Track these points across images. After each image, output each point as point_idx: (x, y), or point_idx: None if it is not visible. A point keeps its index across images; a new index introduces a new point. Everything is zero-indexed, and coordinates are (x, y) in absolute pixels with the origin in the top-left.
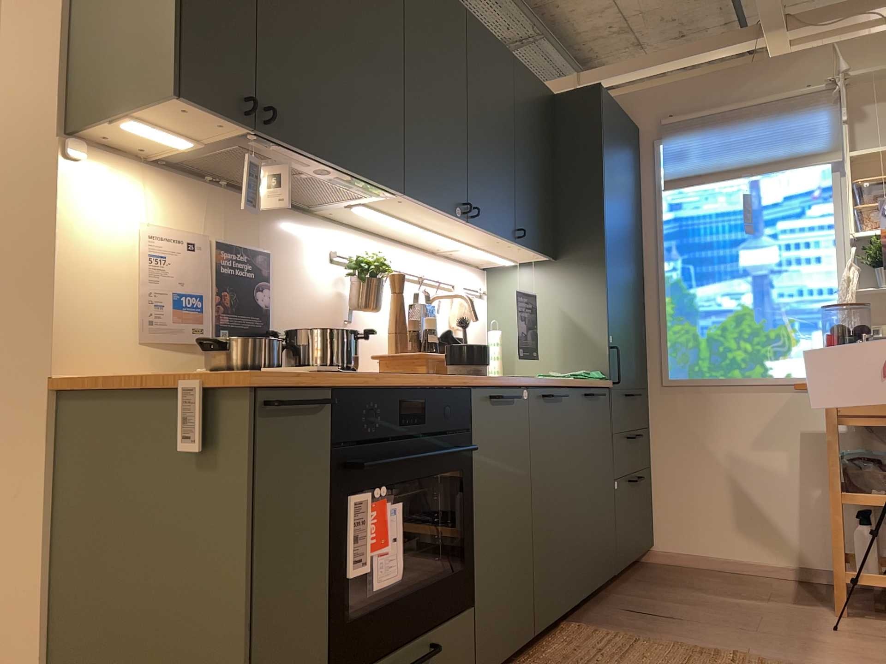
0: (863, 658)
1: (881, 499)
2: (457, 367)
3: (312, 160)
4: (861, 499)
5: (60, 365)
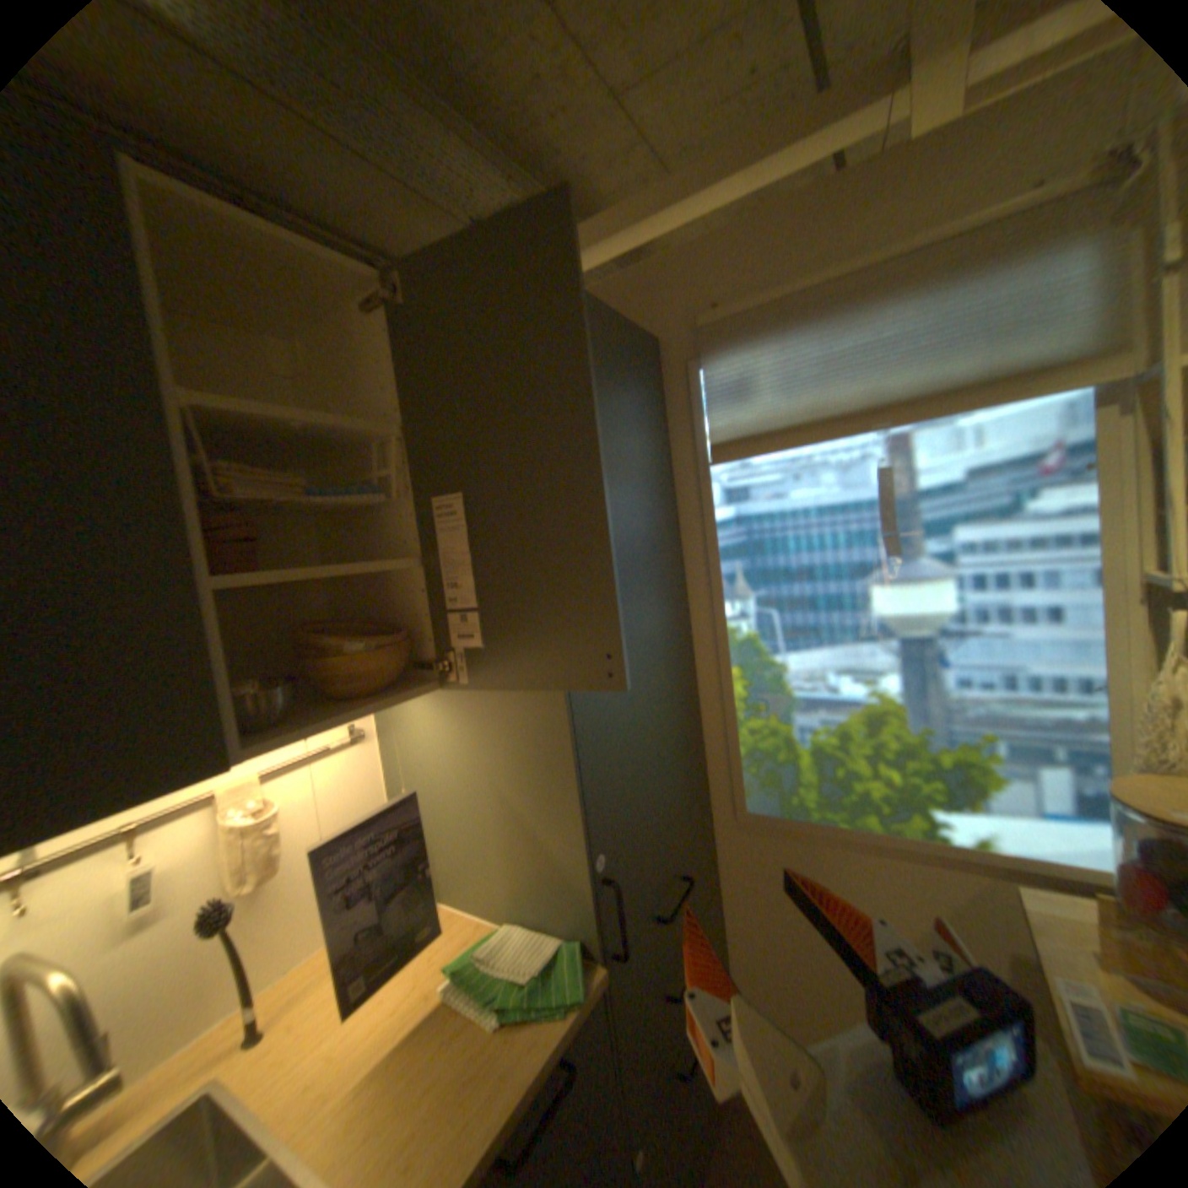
0: None
1: None
2: None
3: None
4: None
5: None
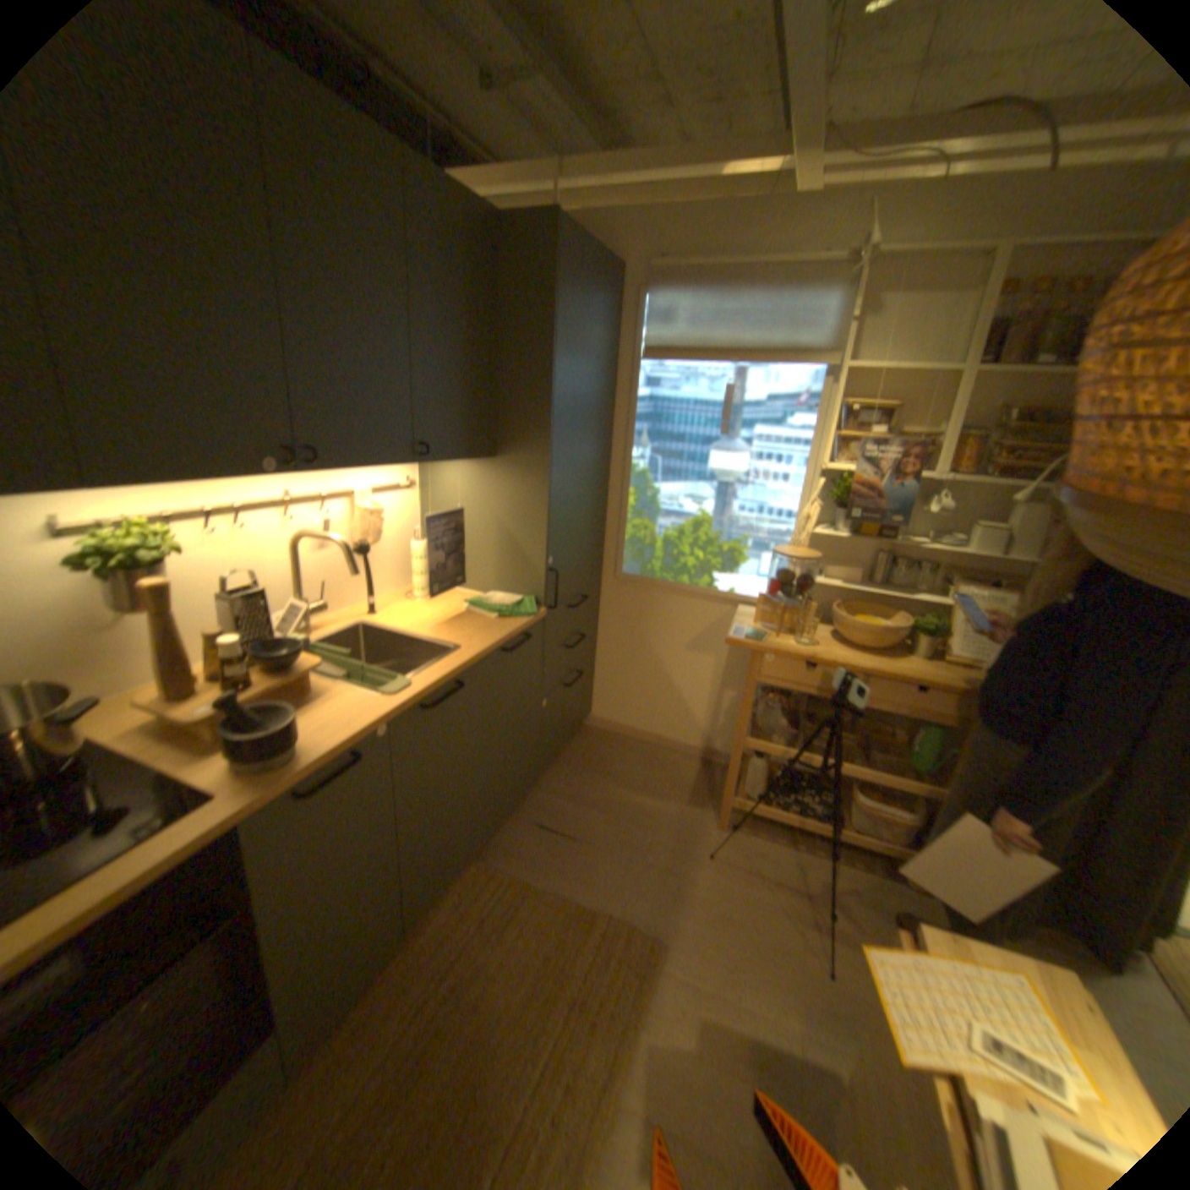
0: (720, 917)
1: (778, 751)
2: (229, 765)
3: None
4: (761, 749)
5: None
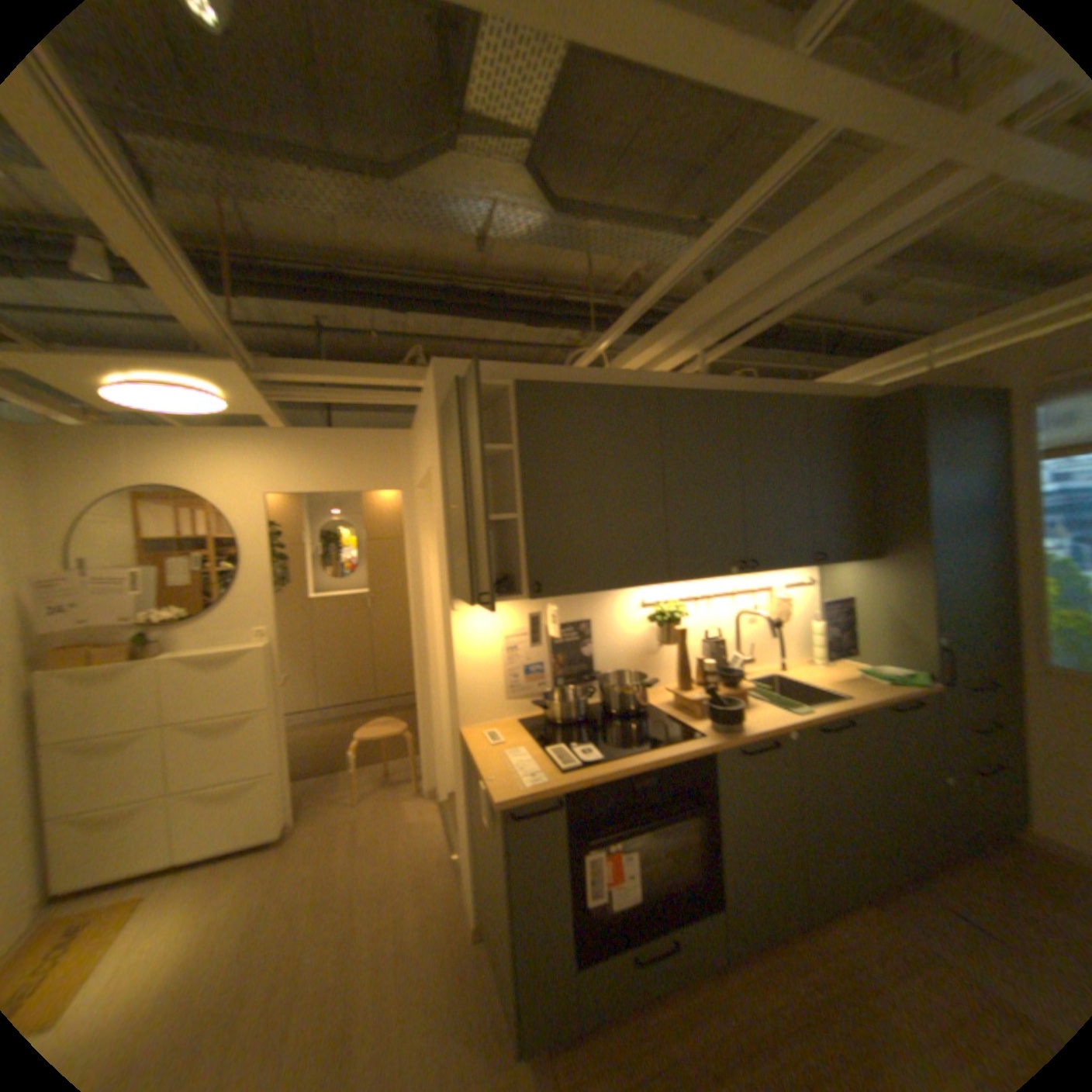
0: None
1: None
2: (711, 724)
3: (580, 593)
4: None
5: (462, 722)
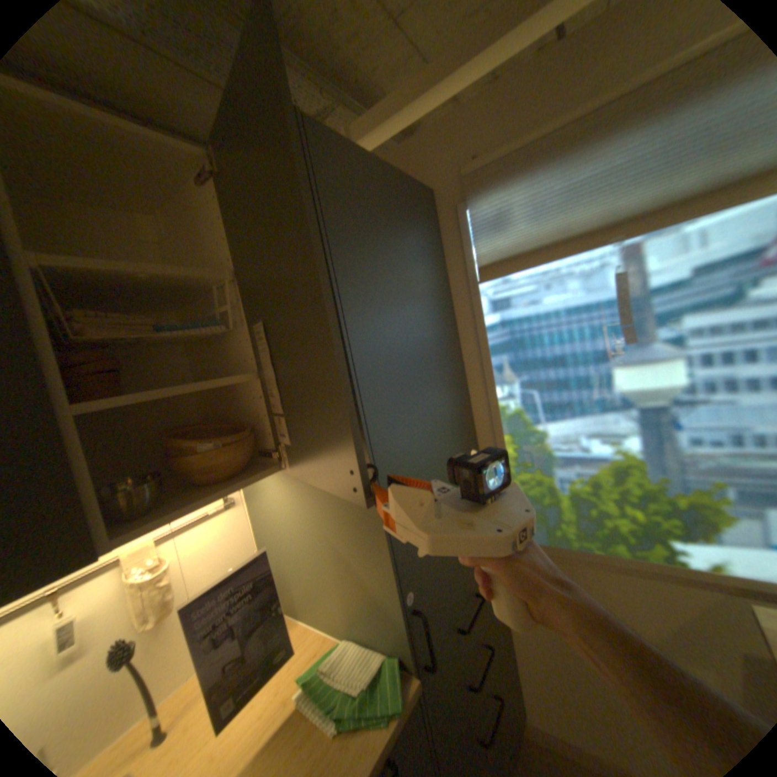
0: None
1: None
2: None
3: None
4: None
5: None
